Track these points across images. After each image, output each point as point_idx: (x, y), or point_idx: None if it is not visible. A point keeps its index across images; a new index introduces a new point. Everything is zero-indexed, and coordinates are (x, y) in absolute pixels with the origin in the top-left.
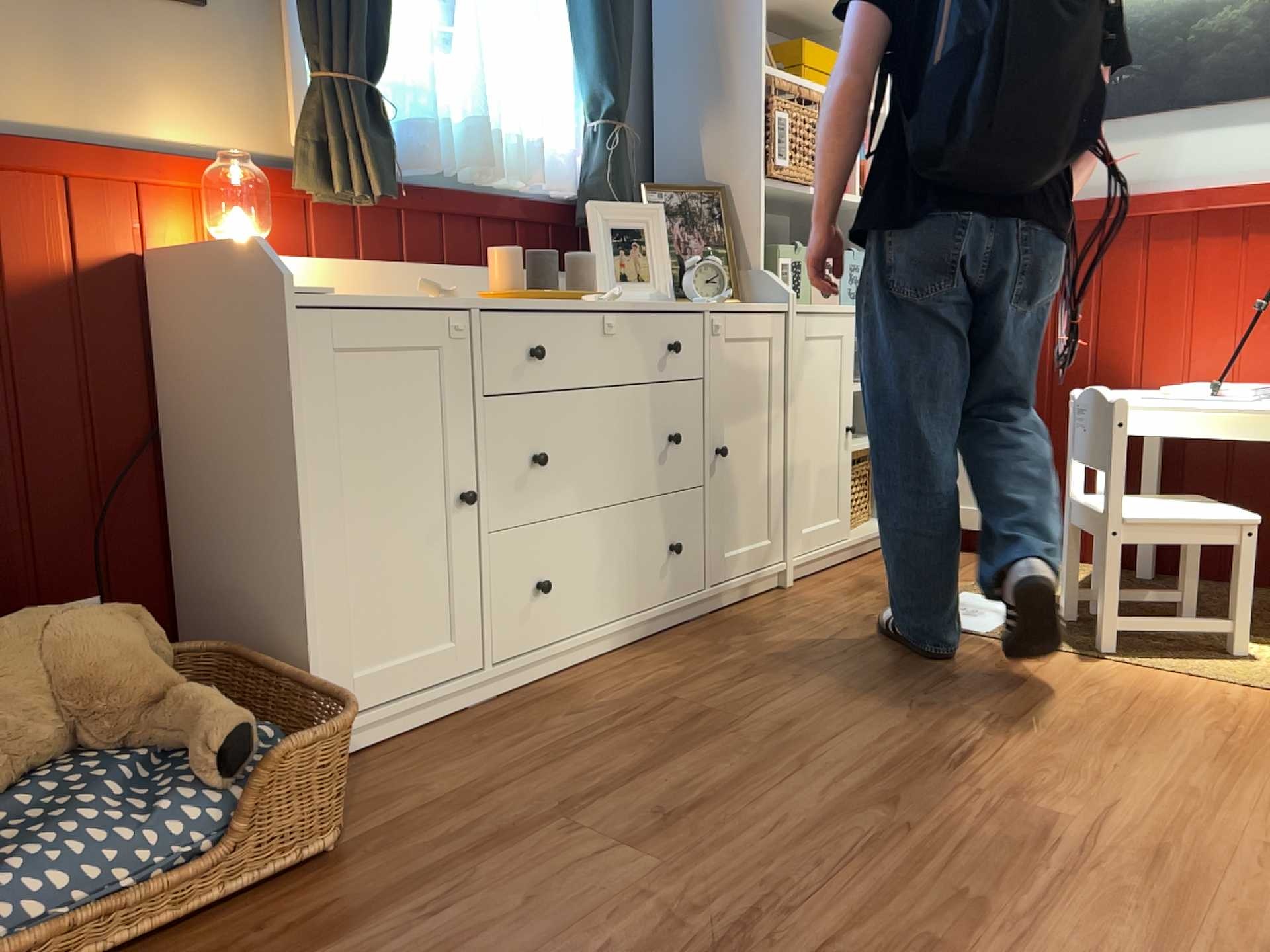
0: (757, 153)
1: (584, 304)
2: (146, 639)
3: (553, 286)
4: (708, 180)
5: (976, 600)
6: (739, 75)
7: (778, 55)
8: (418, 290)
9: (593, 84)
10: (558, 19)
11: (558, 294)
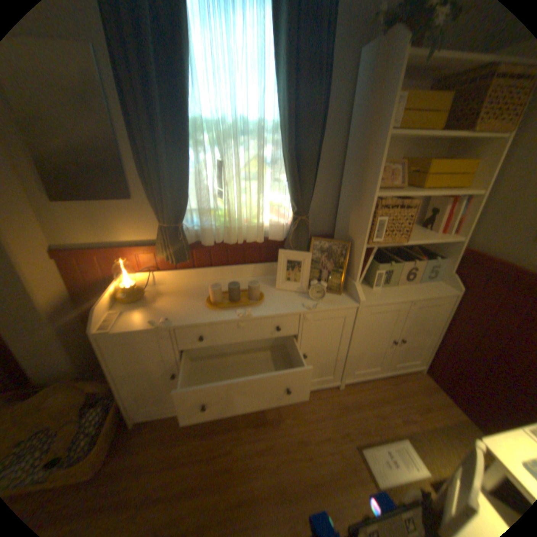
0: (366, 234)
1: (231, 317)
2: (79, 398)
3: (236, 297)
4: (349, 233)
5: (406, 452)
6: (367, 194)
7: (420, 163)
8: (153, 320)
9: (291, 199)
10: (280, 170)
11: (230, 306)
